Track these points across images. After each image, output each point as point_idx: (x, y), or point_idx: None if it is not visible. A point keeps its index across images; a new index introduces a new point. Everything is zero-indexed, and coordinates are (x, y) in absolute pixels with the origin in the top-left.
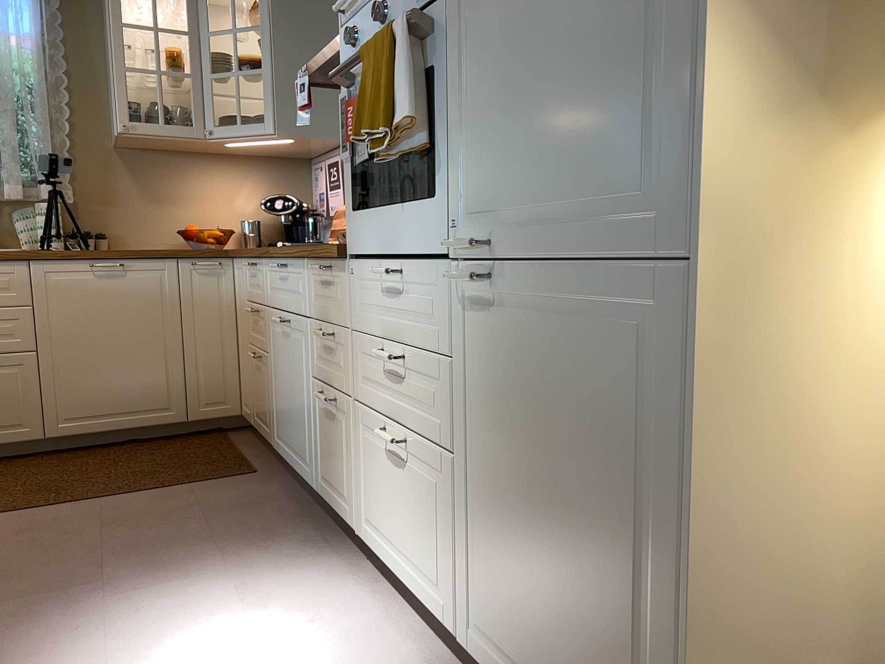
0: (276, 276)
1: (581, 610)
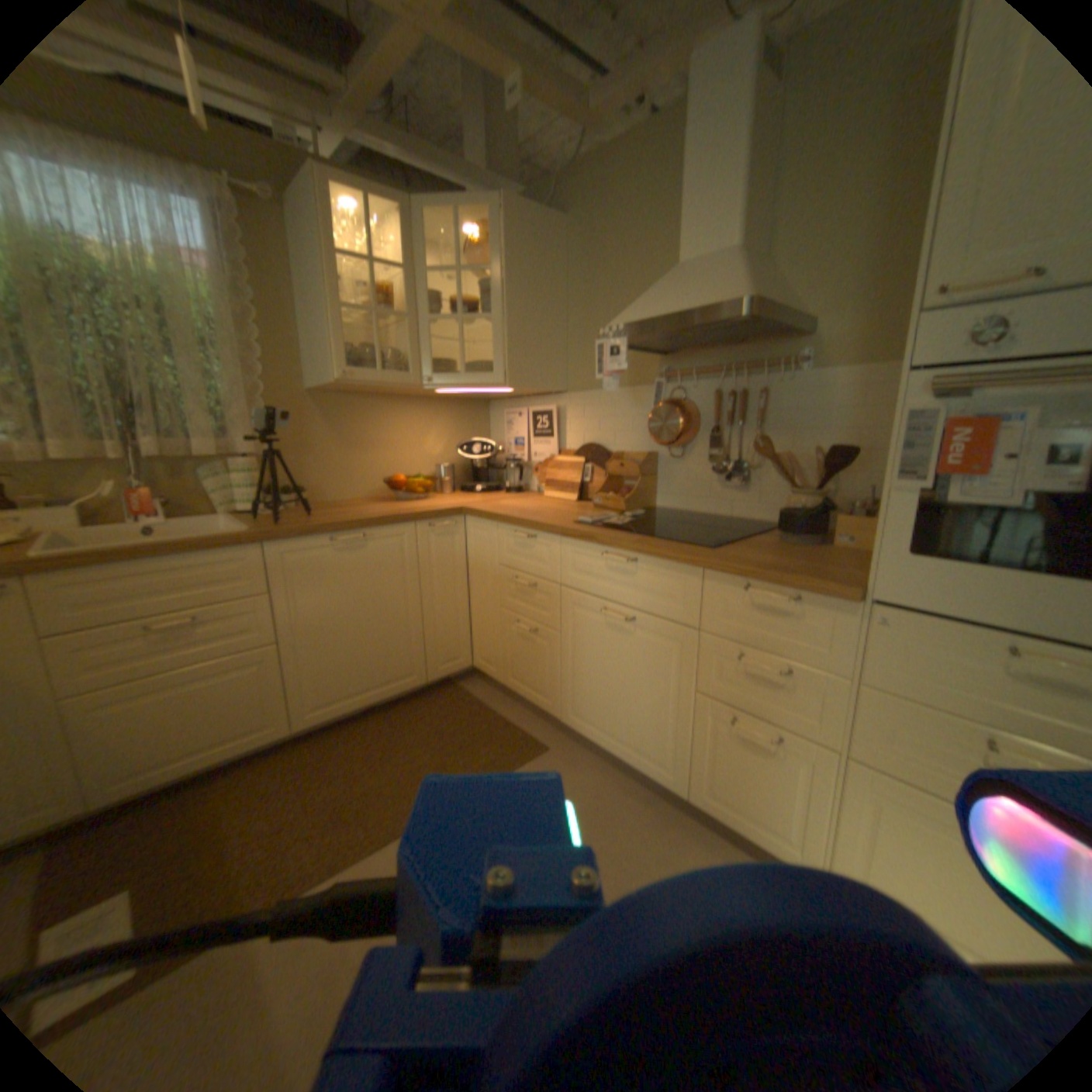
0: (595, 563)
1: None
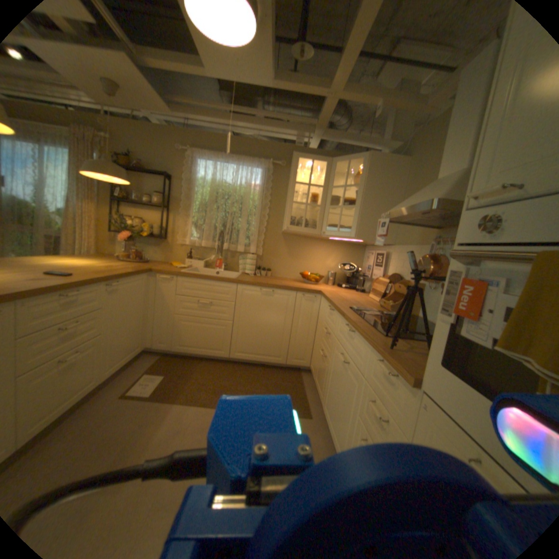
0: (345, 329)
1: None
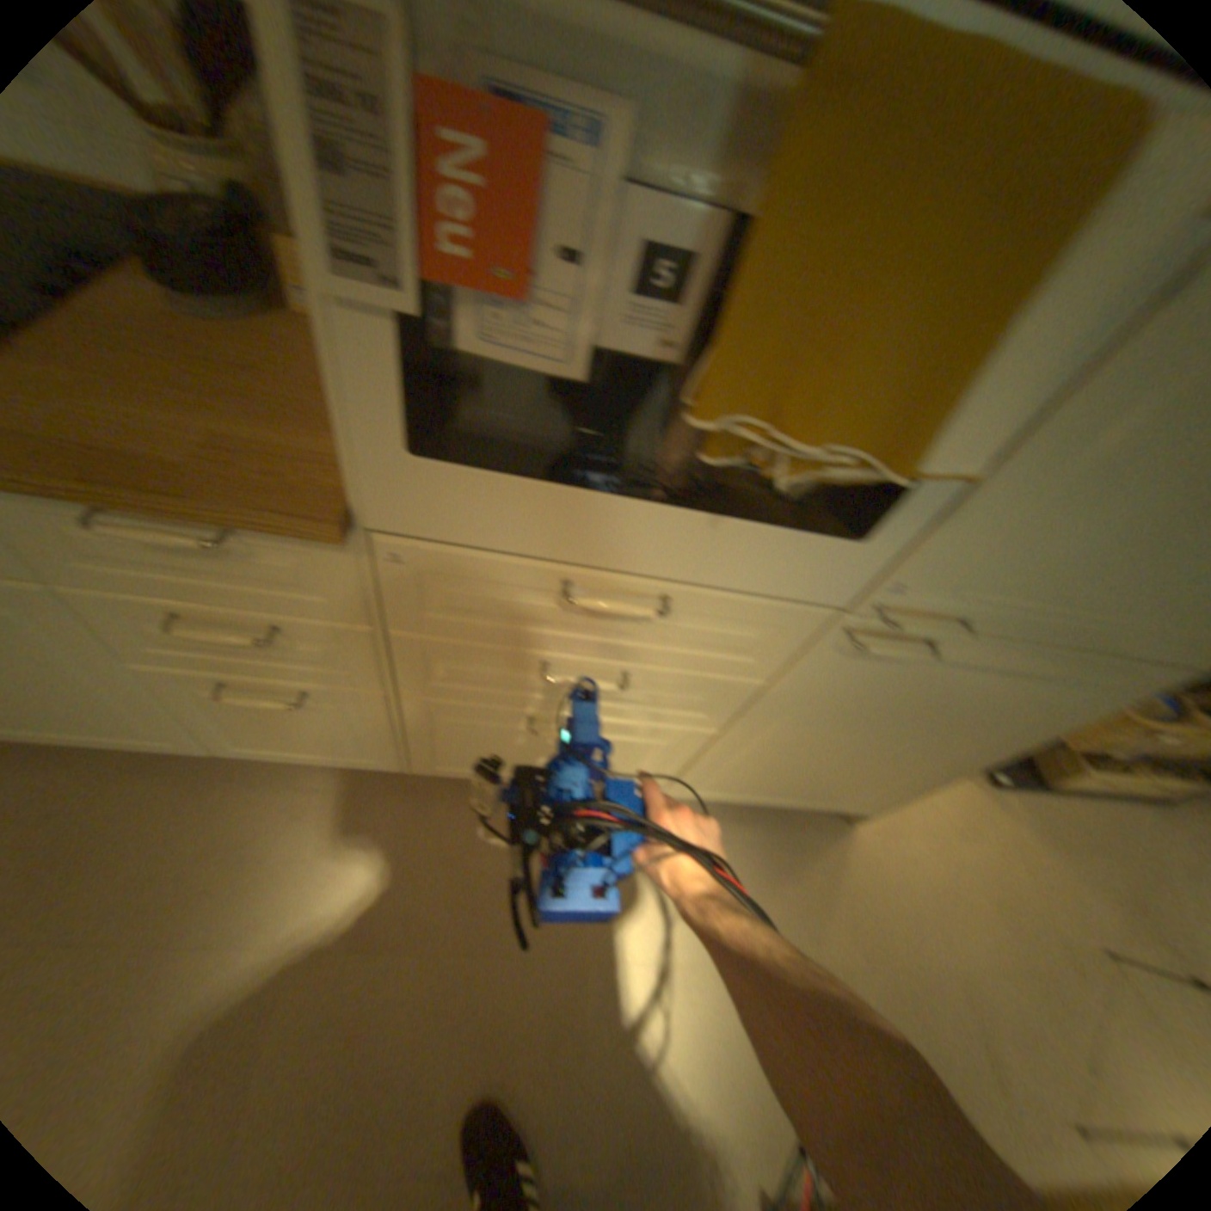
0: None
1: (863, 775)
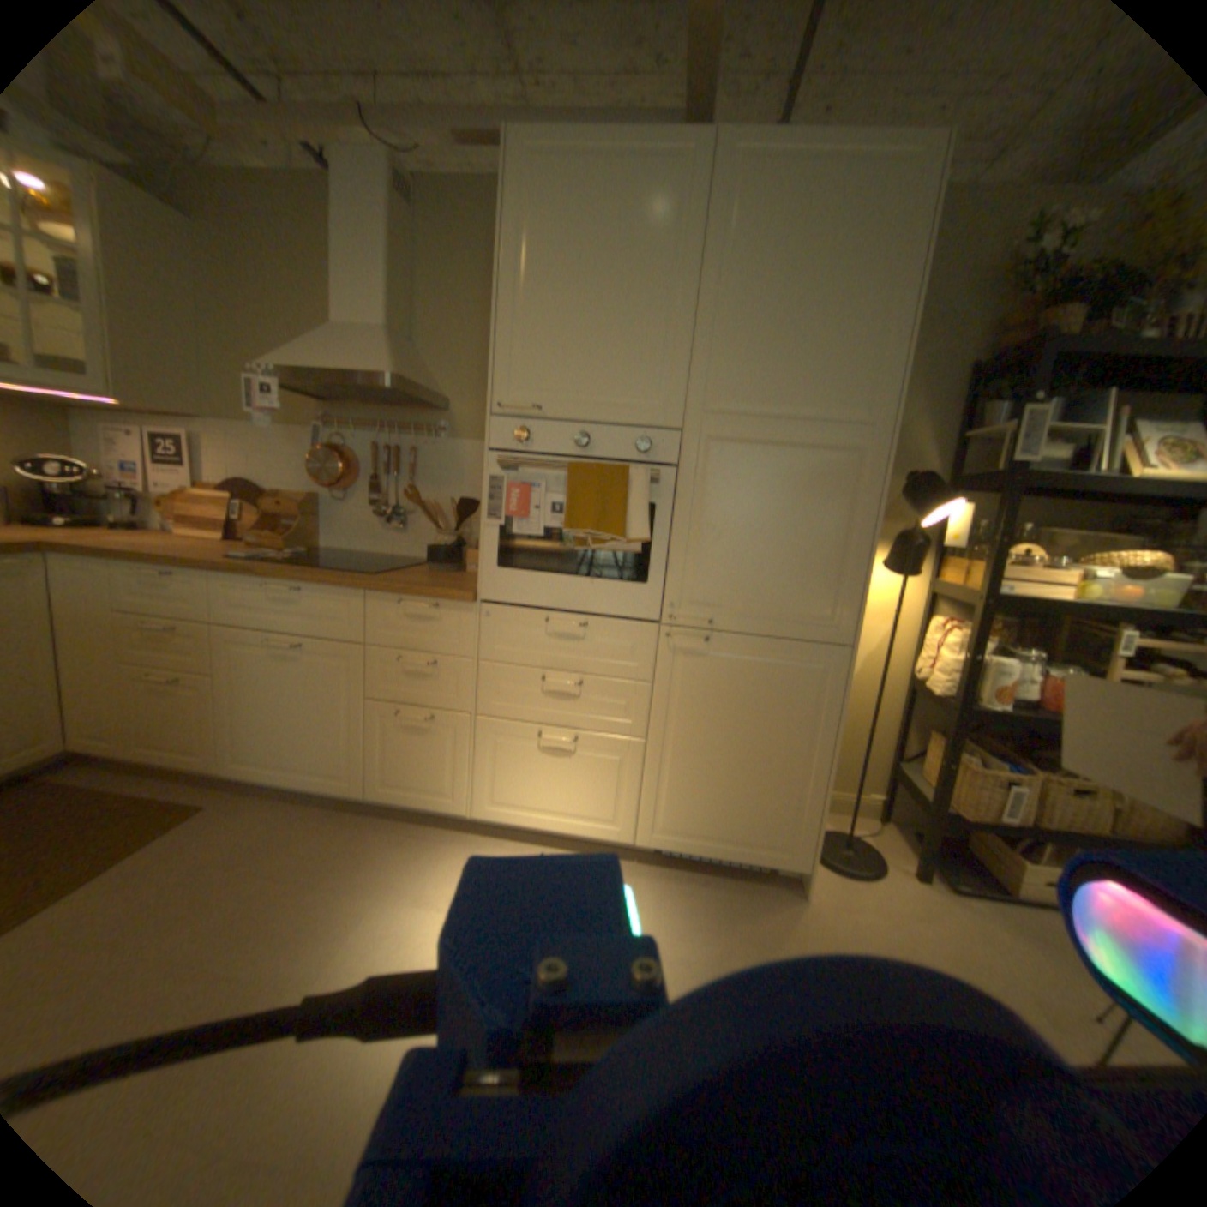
0: (253, 596)
1: (755, 790)
